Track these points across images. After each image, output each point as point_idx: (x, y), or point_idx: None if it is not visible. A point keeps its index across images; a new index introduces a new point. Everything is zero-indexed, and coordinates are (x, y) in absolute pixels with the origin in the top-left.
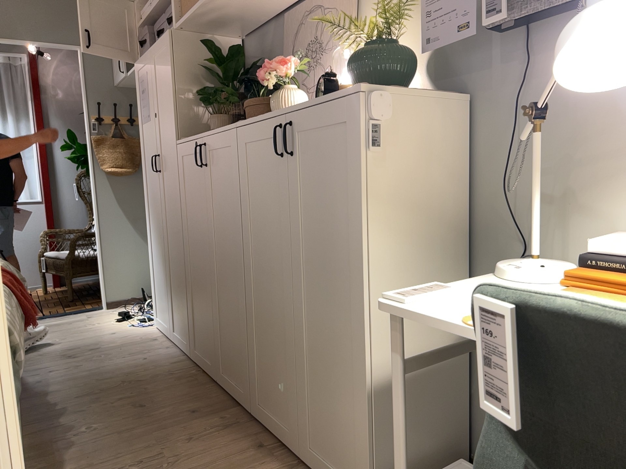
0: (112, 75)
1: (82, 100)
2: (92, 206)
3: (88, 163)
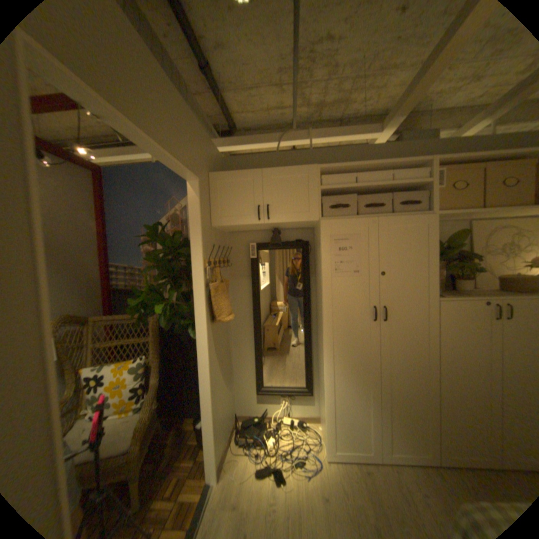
0: (211, 215)
1: (192, 240)
2: (199, 366)
3: (196, 315)
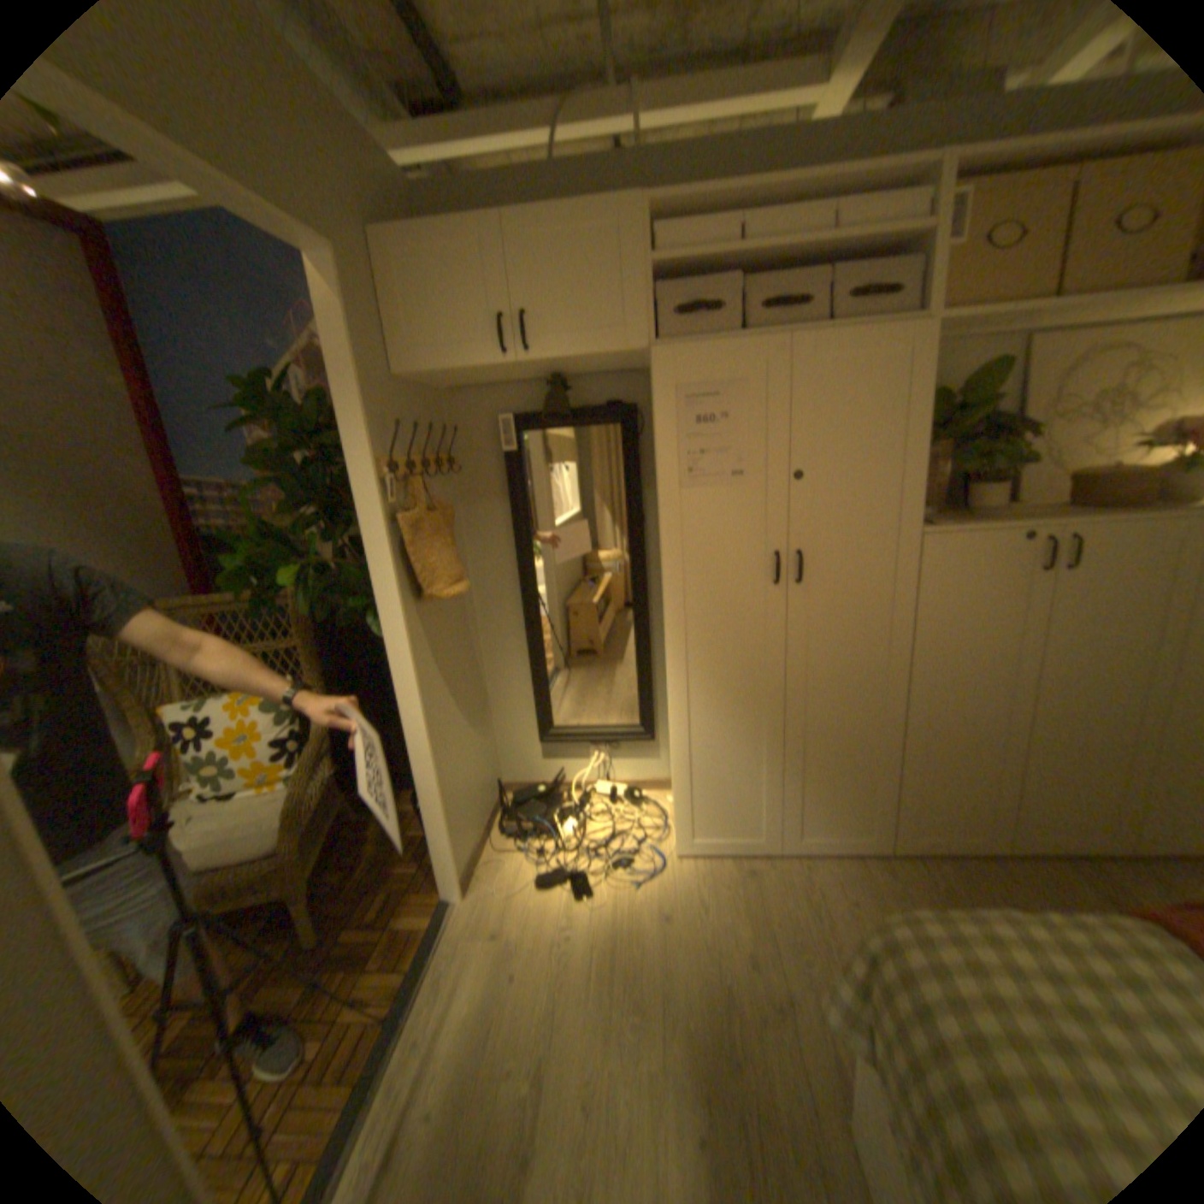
0: (385, 346)
1: (340, 413)
2: (399, 694)
3: (378, 588)
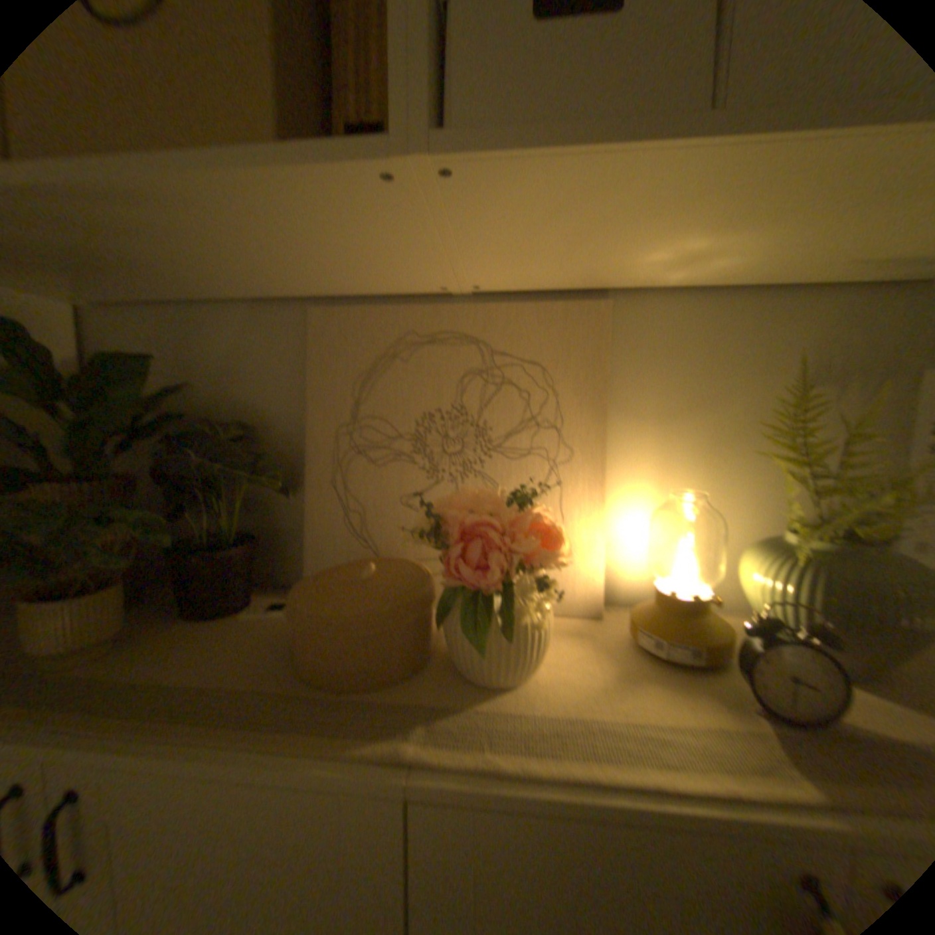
0: None
1: None
2: None
3: None
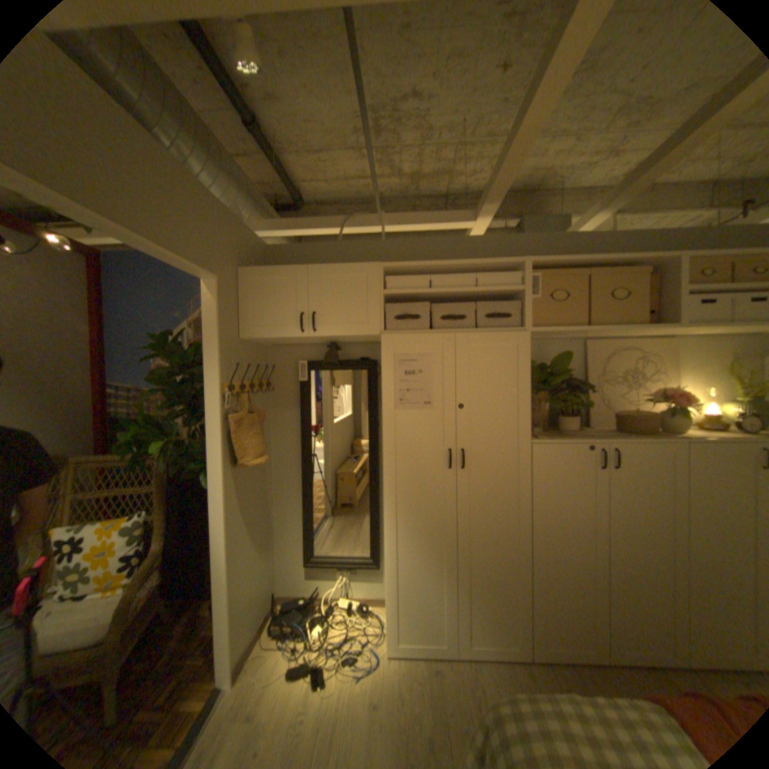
0: (238, 323)
1: (205, 357)
2: (211, 526)
3: (209, 457)
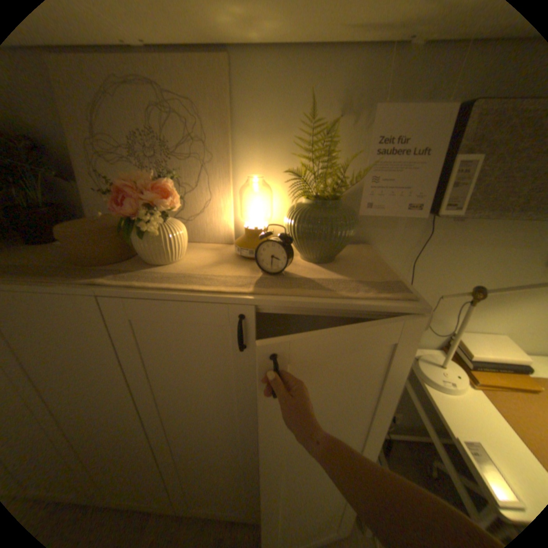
0: None
1: None
2: None
3: None
